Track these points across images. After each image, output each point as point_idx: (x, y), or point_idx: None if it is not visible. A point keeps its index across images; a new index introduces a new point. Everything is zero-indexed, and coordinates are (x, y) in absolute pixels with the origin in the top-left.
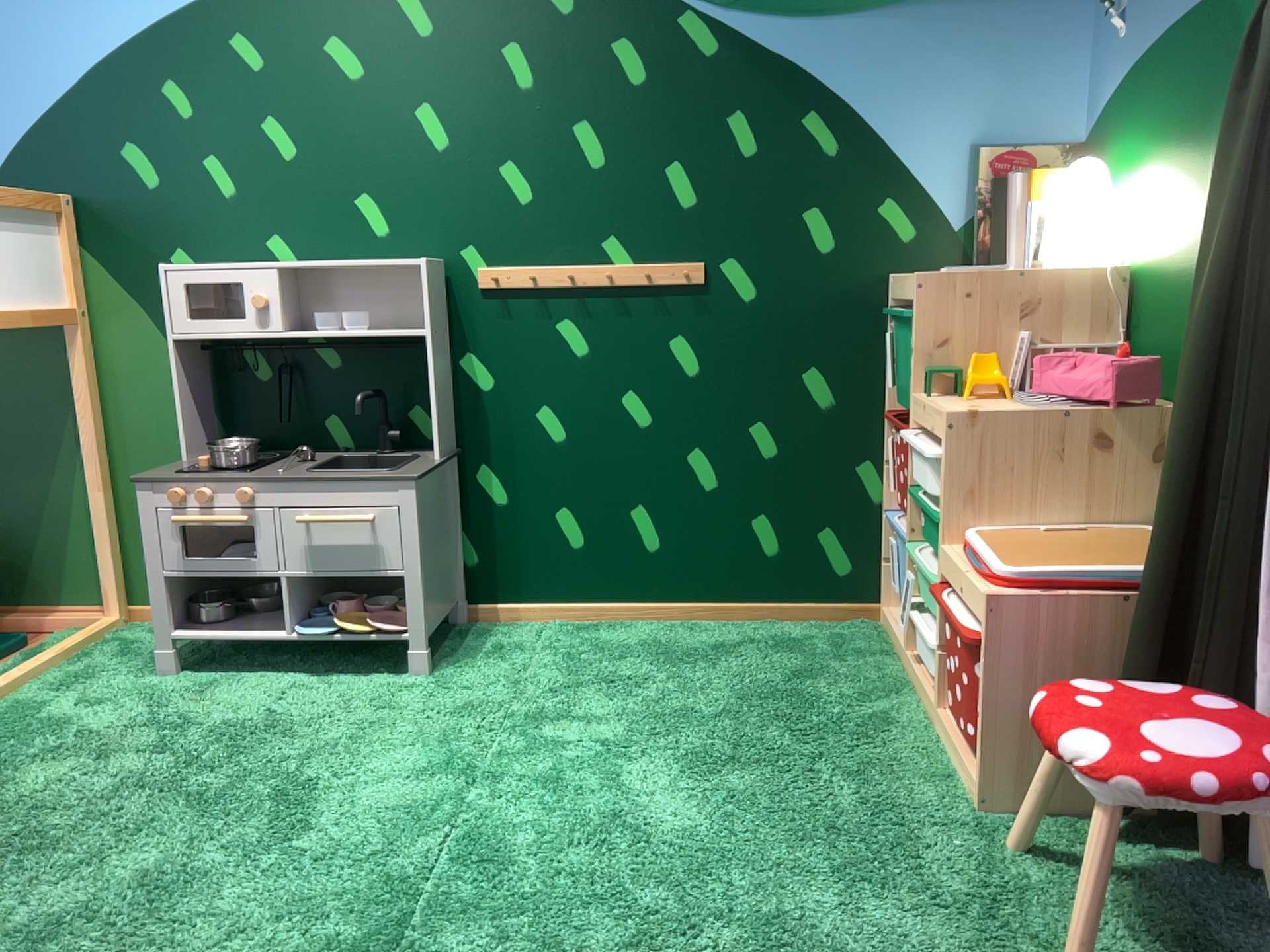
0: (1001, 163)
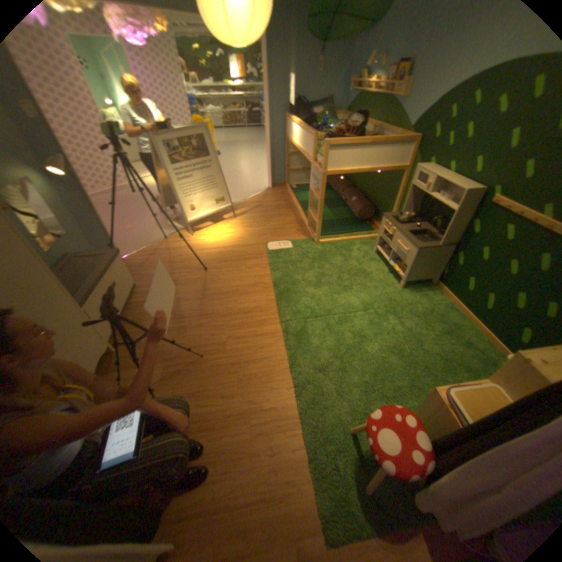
0: None
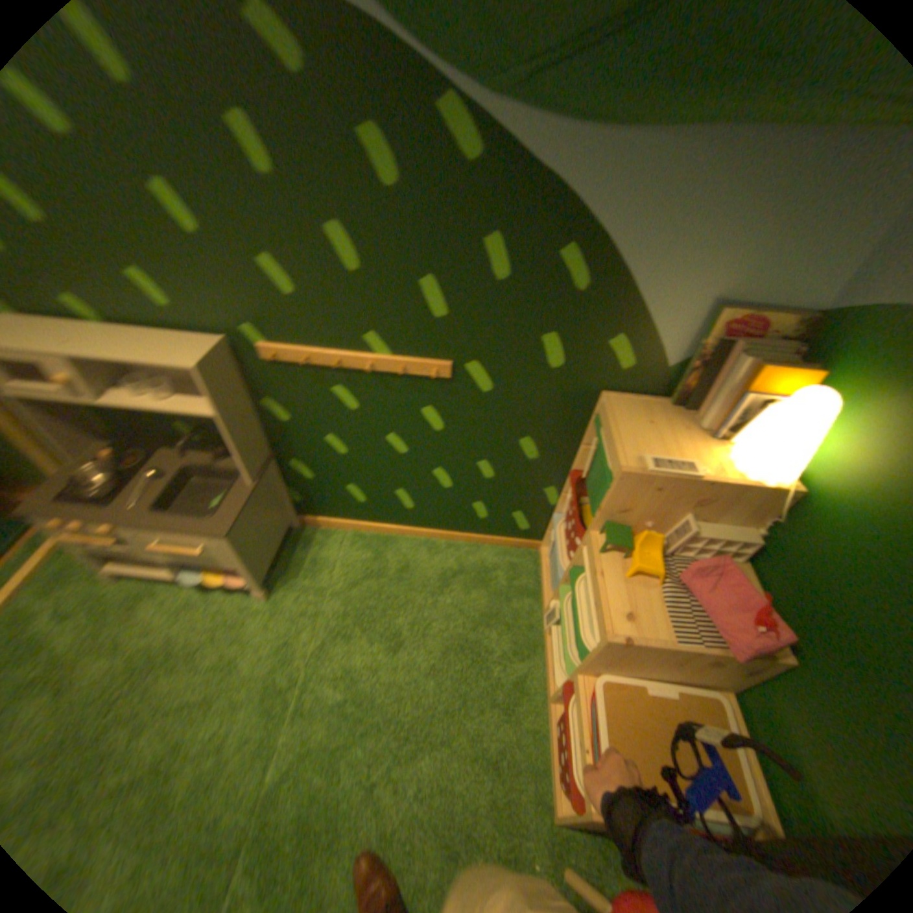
0: (742, 325)
